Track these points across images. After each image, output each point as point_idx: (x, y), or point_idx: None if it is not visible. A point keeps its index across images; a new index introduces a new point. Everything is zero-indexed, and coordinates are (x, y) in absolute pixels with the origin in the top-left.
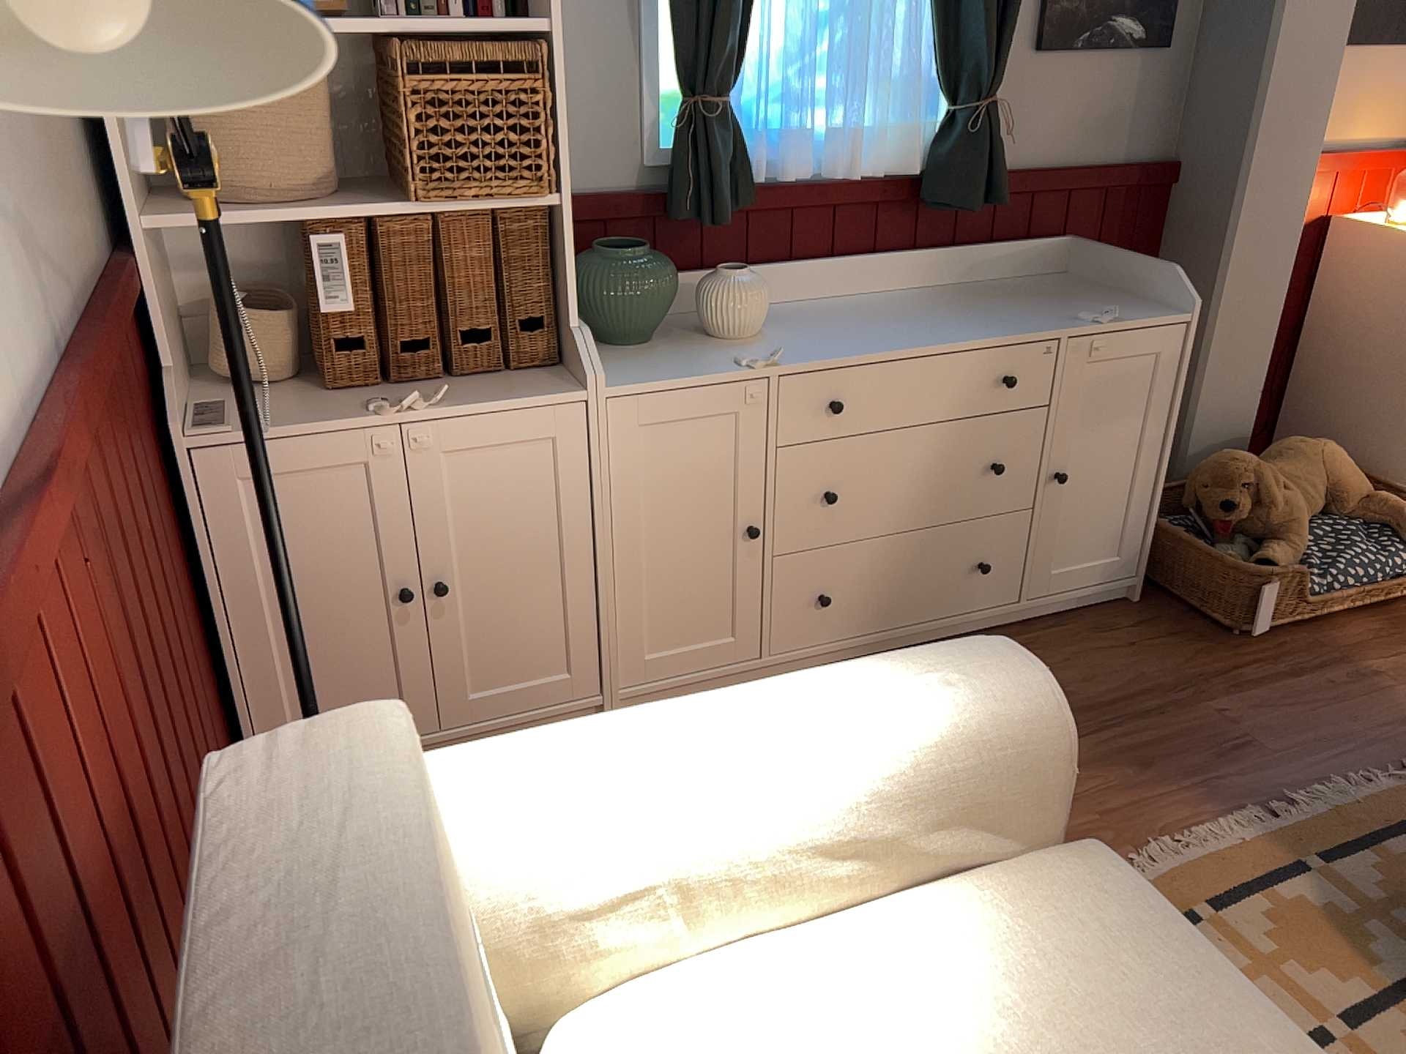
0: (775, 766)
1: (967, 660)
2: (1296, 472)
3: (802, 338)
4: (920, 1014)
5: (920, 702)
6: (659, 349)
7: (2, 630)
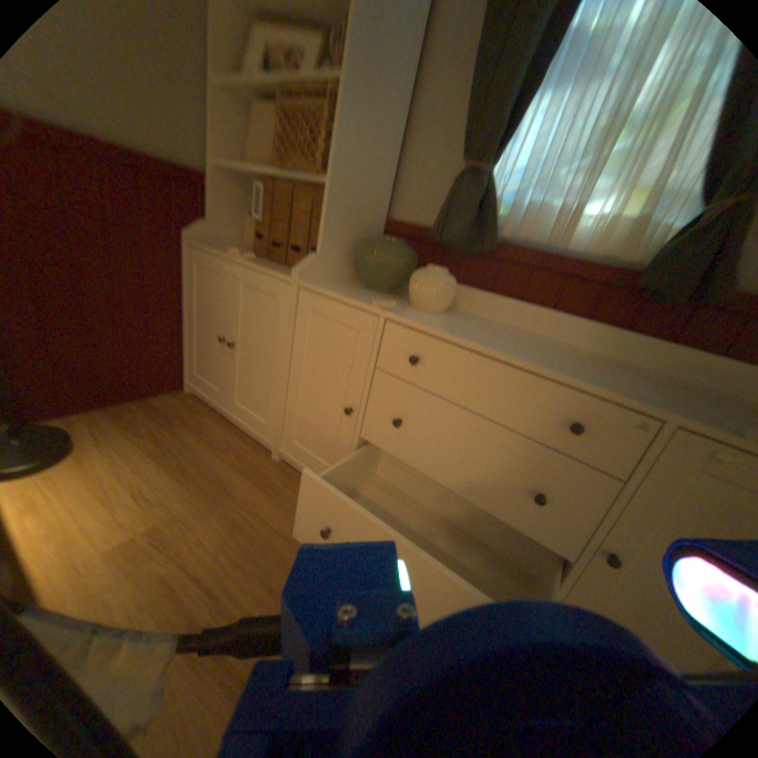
0: None
1: None
2: None
3: (450, 323)
4: None
5: None
6: (377, 296)
7: None
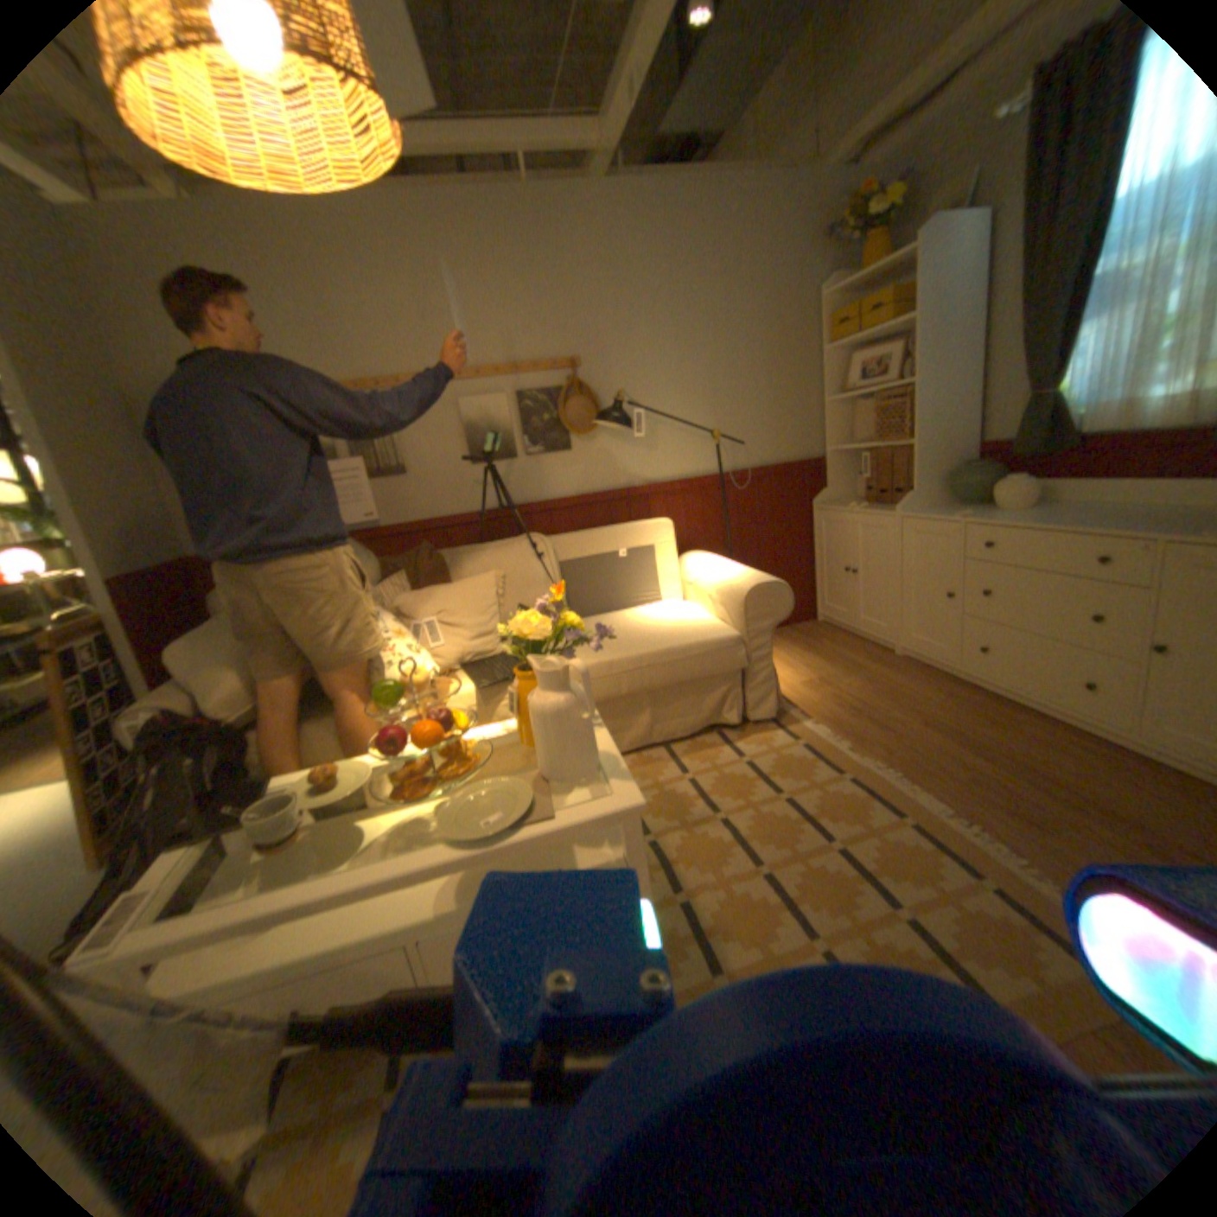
0: (714, 572)
1: (762, 577)
2: None
3: (1025, 513)
4: (677, 618)
5: (740, 576)
6: (967, 507)
7: (660, 496)
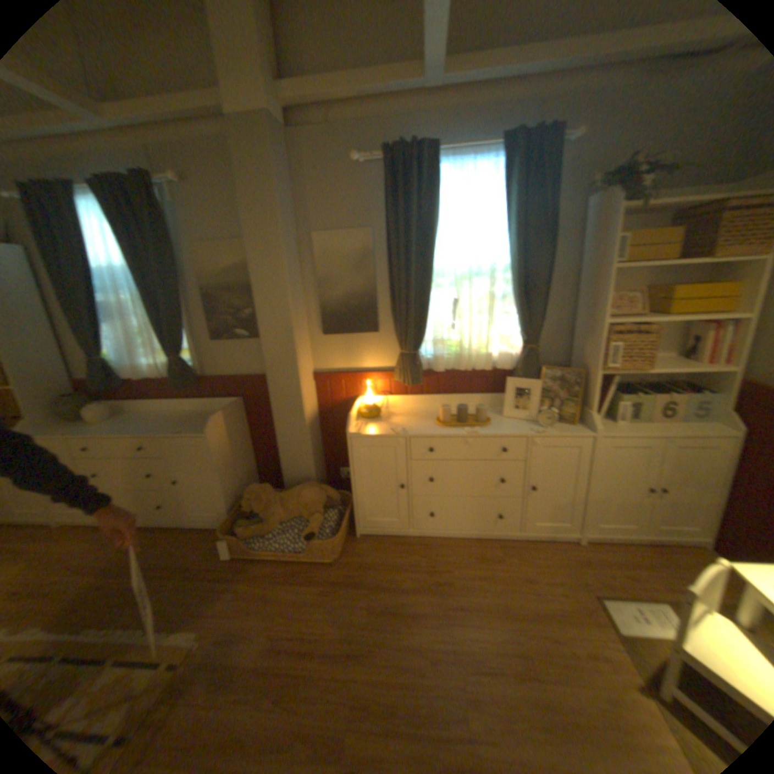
0: None
1: None
2: (287, 498)
3: (103, 427)
4: None
5: None
6: (71, 426)
7: None
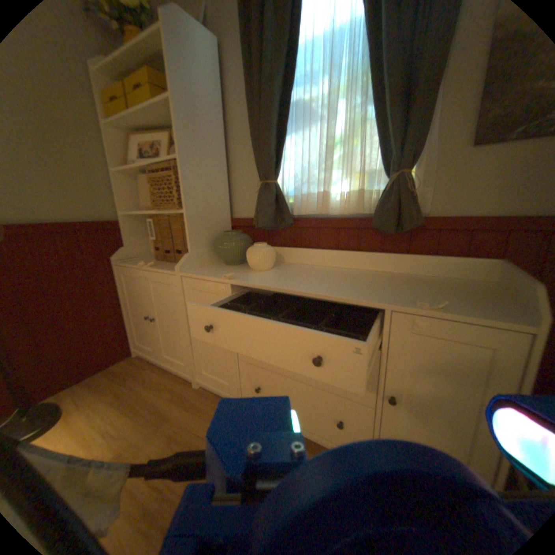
0: None
1: None
2: None
3: (272, 275)
4: None
5: None
6: (231, 267)
7: None
